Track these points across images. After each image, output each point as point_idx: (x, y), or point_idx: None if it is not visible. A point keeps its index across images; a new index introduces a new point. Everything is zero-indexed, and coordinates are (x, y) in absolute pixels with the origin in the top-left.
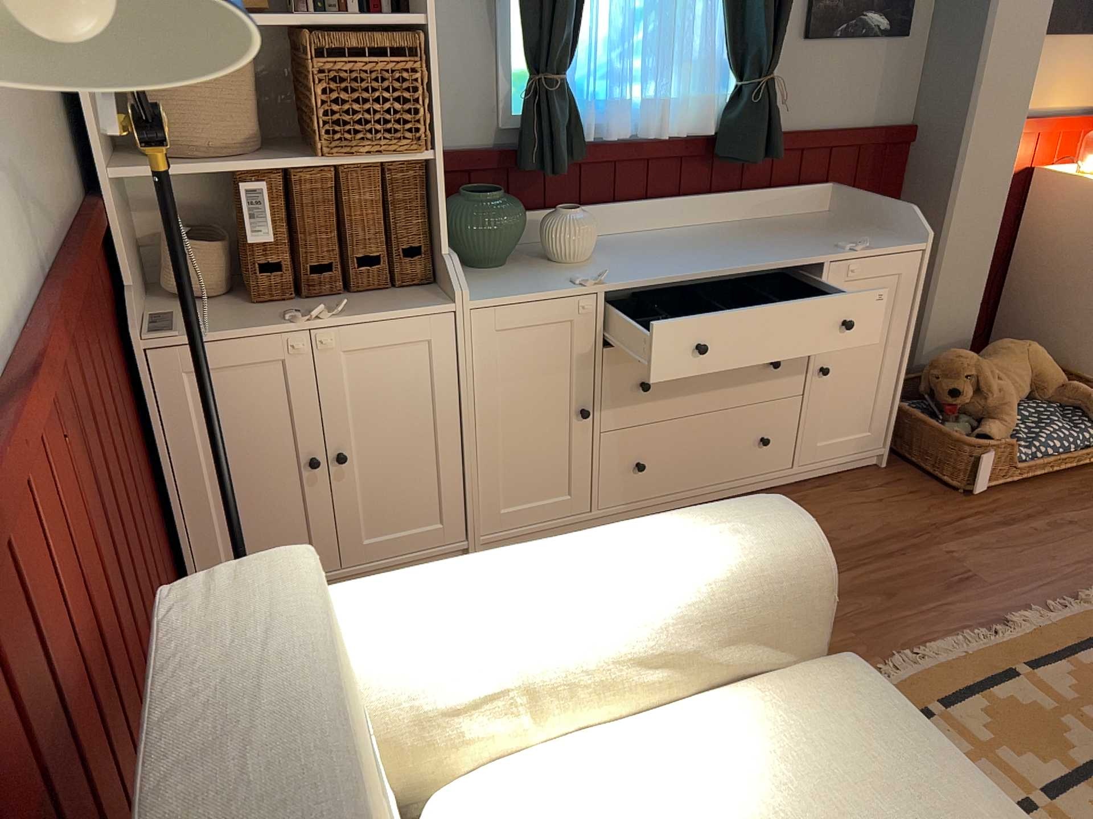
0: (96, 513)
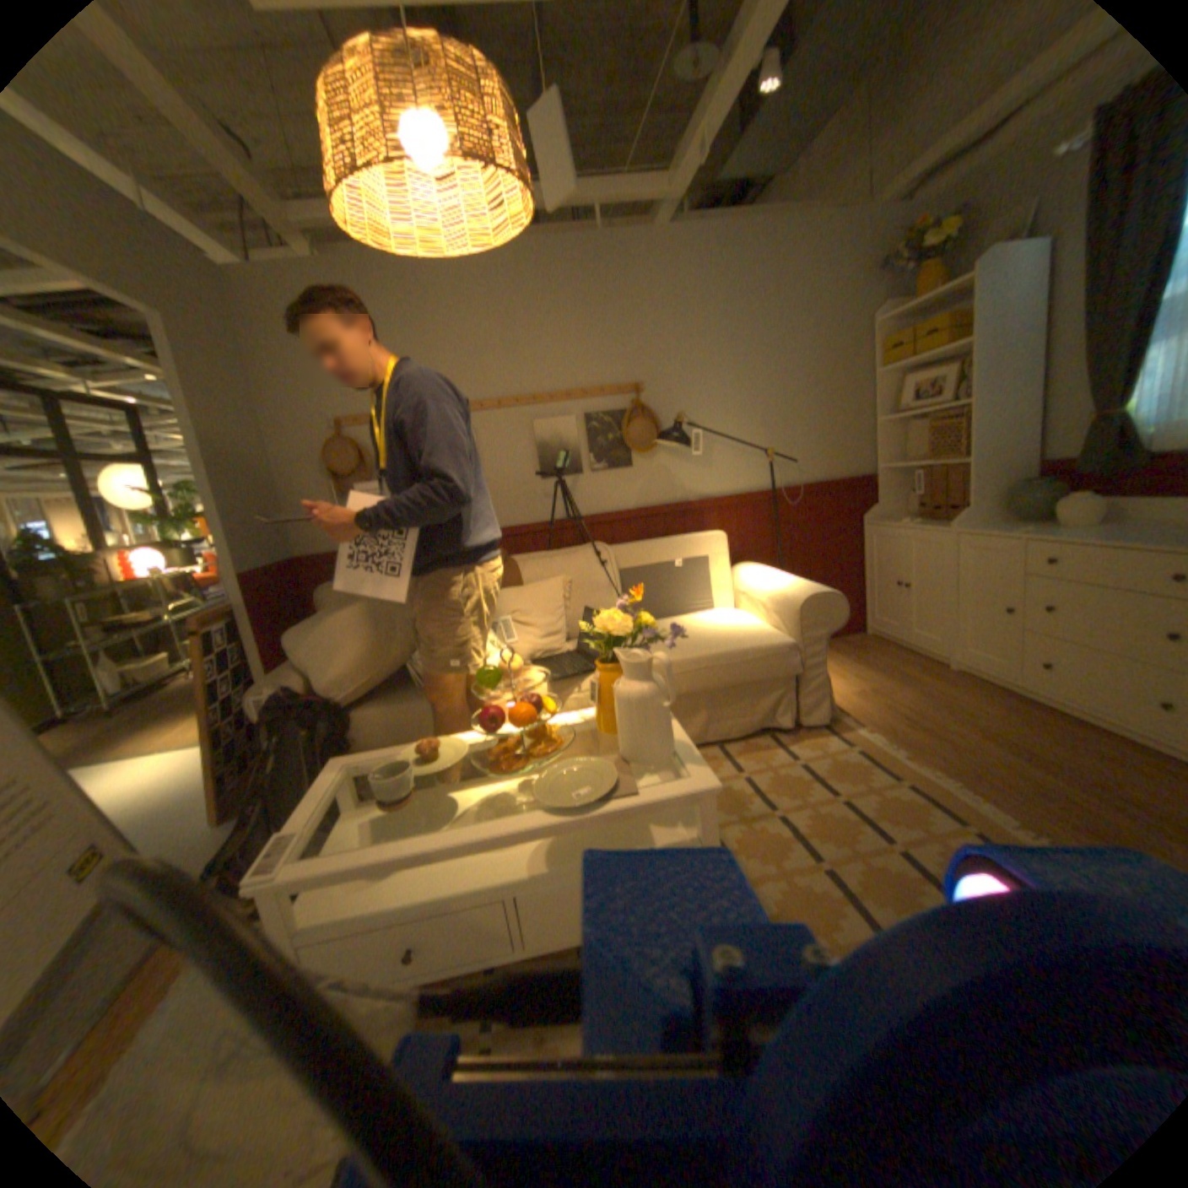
0: (773, 542)
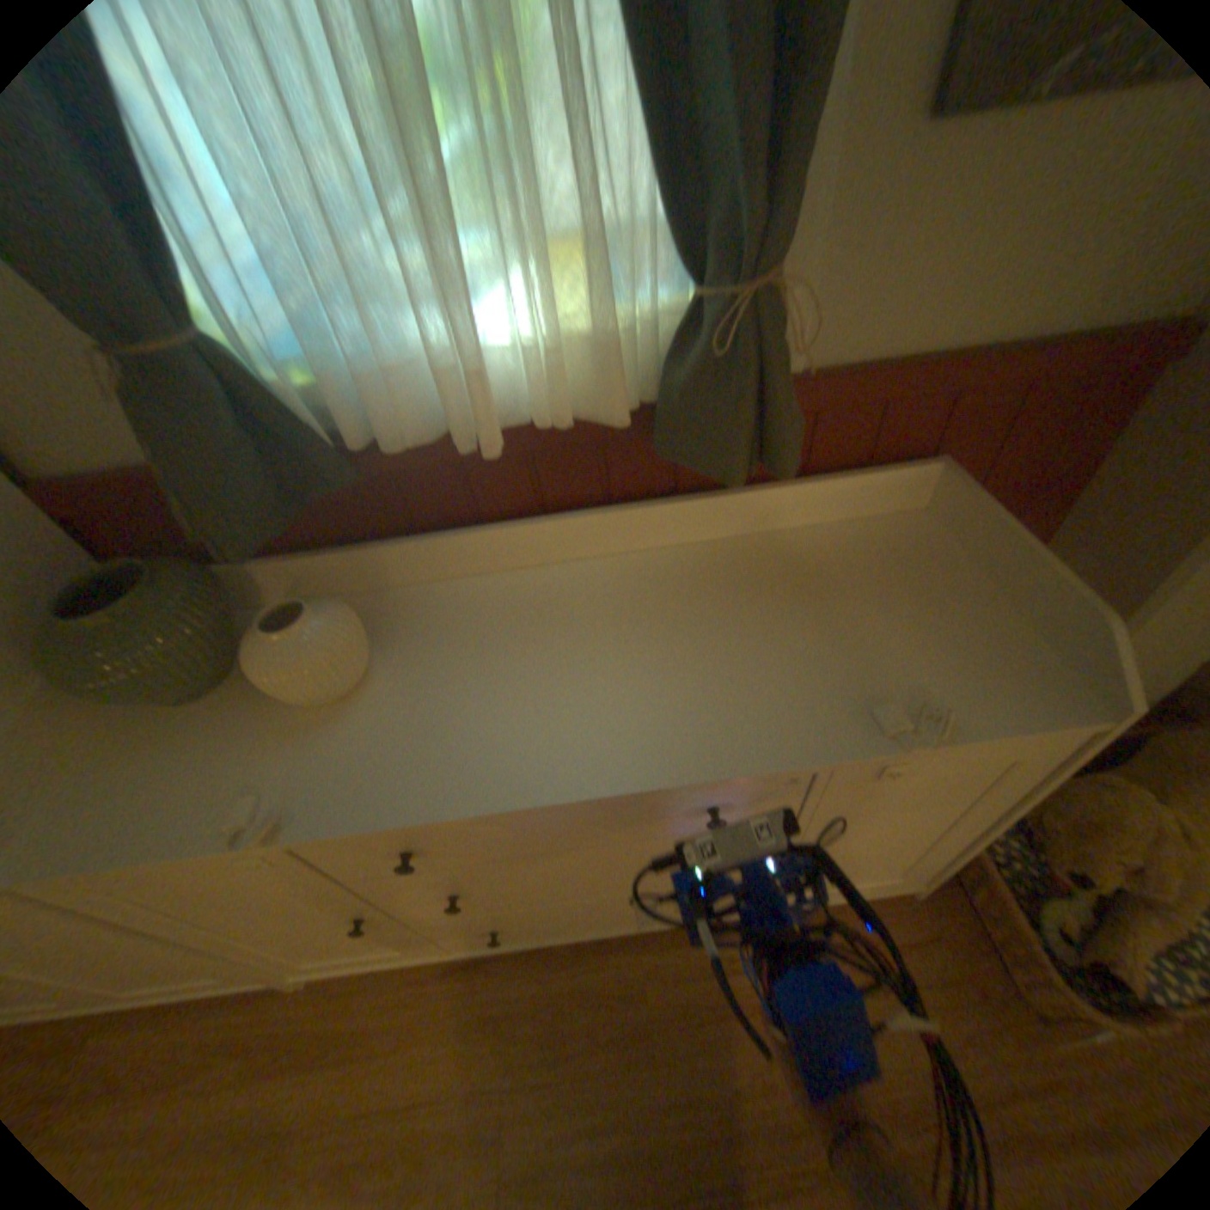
0: None
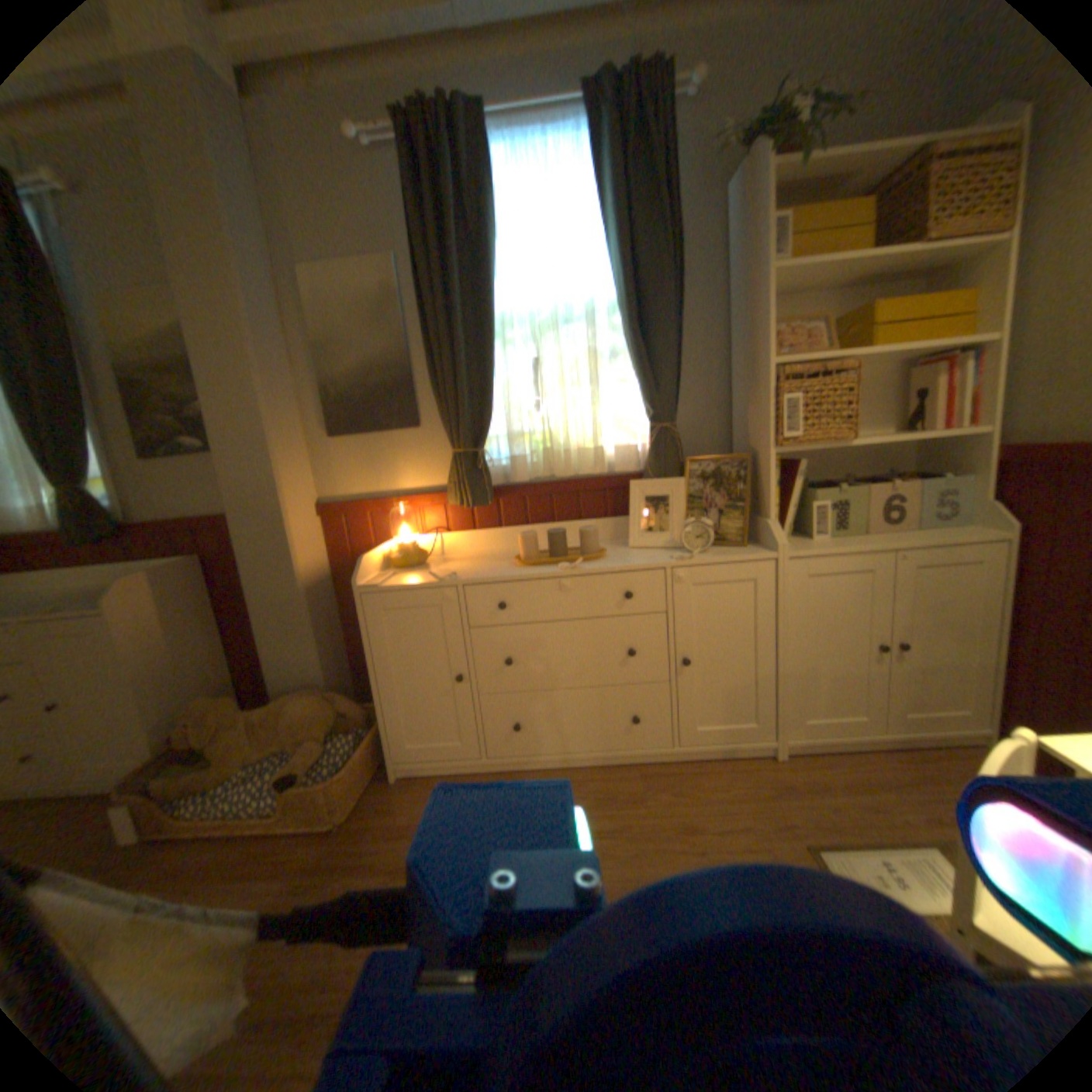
0: None
